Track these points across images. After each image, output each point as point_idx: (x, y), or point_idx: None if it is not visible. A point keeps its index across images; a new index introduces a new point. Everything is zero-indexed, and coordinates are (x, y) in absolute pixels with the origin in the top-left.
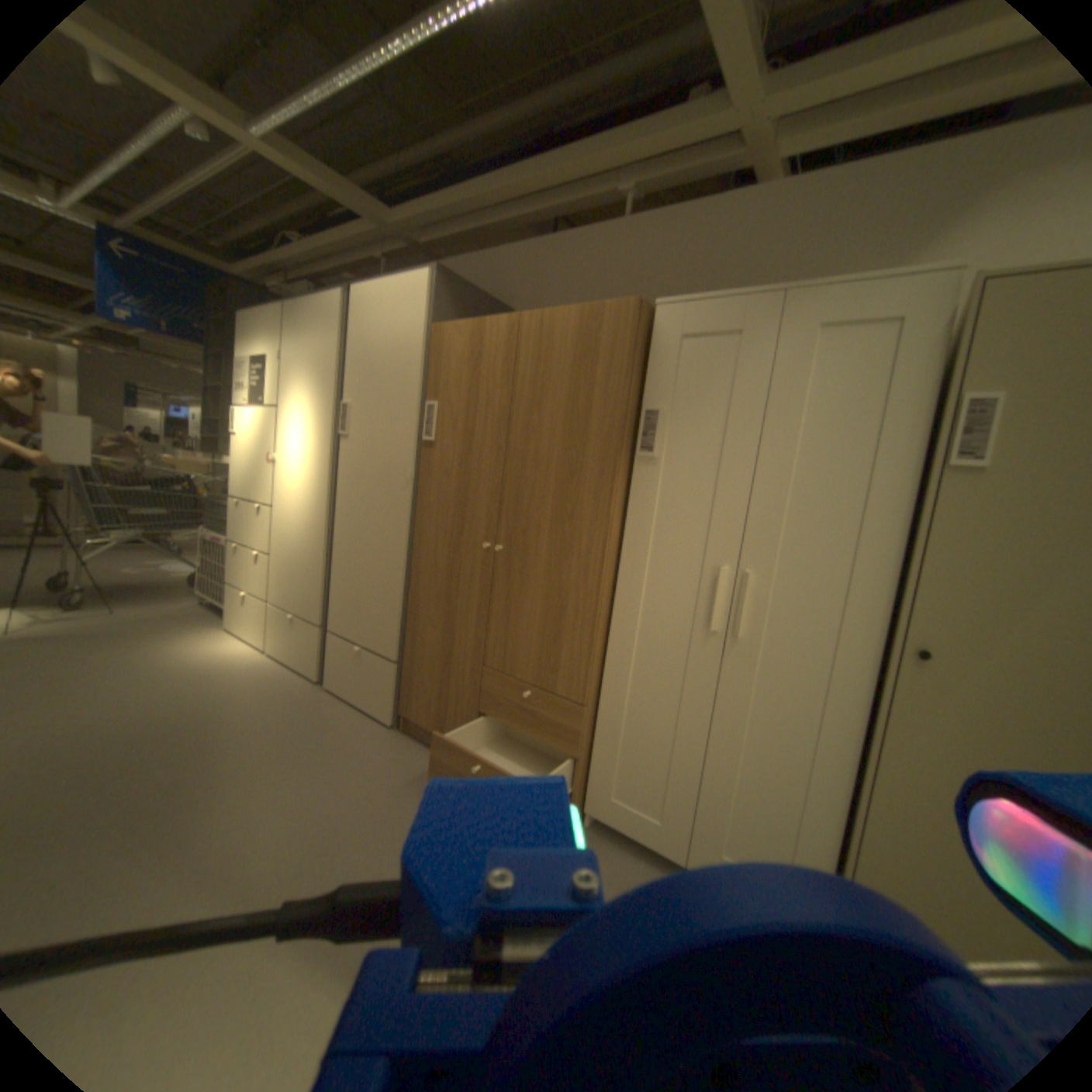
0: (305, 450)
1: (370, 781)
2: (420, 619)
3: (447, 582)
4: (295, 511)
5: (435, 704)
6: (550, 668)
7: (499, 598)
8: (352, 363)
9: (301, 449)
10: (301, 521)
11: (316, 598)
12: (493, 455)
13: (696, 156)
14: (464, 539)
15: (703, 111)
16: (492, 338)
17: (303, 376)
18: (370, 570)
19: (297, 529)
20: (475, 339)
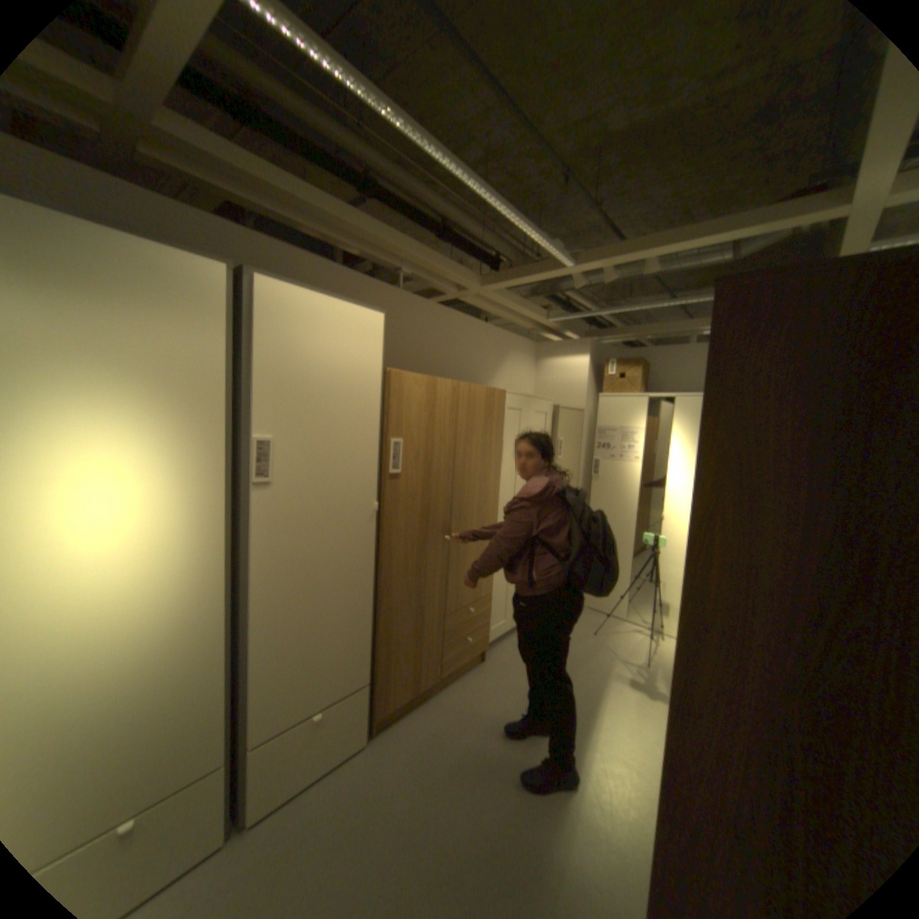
0: (150, 517)
1: (440, 749)
2: (396, 621)
3: (418, 577)
4: (122, 633)
5: (413, 673)
6: (479, 585)
7: (453, 565)
8: (276, 384)
9: (133, 518)
10: (150, 640)
11: (217, 725)
12: (447, 476)
13: (441, 281)
14: (430, 539)
15: (472, 280)
16: (444, 395)
17: (119, 383)
18: (332, 618)
19: (134, 660)
20: (432, 393)
